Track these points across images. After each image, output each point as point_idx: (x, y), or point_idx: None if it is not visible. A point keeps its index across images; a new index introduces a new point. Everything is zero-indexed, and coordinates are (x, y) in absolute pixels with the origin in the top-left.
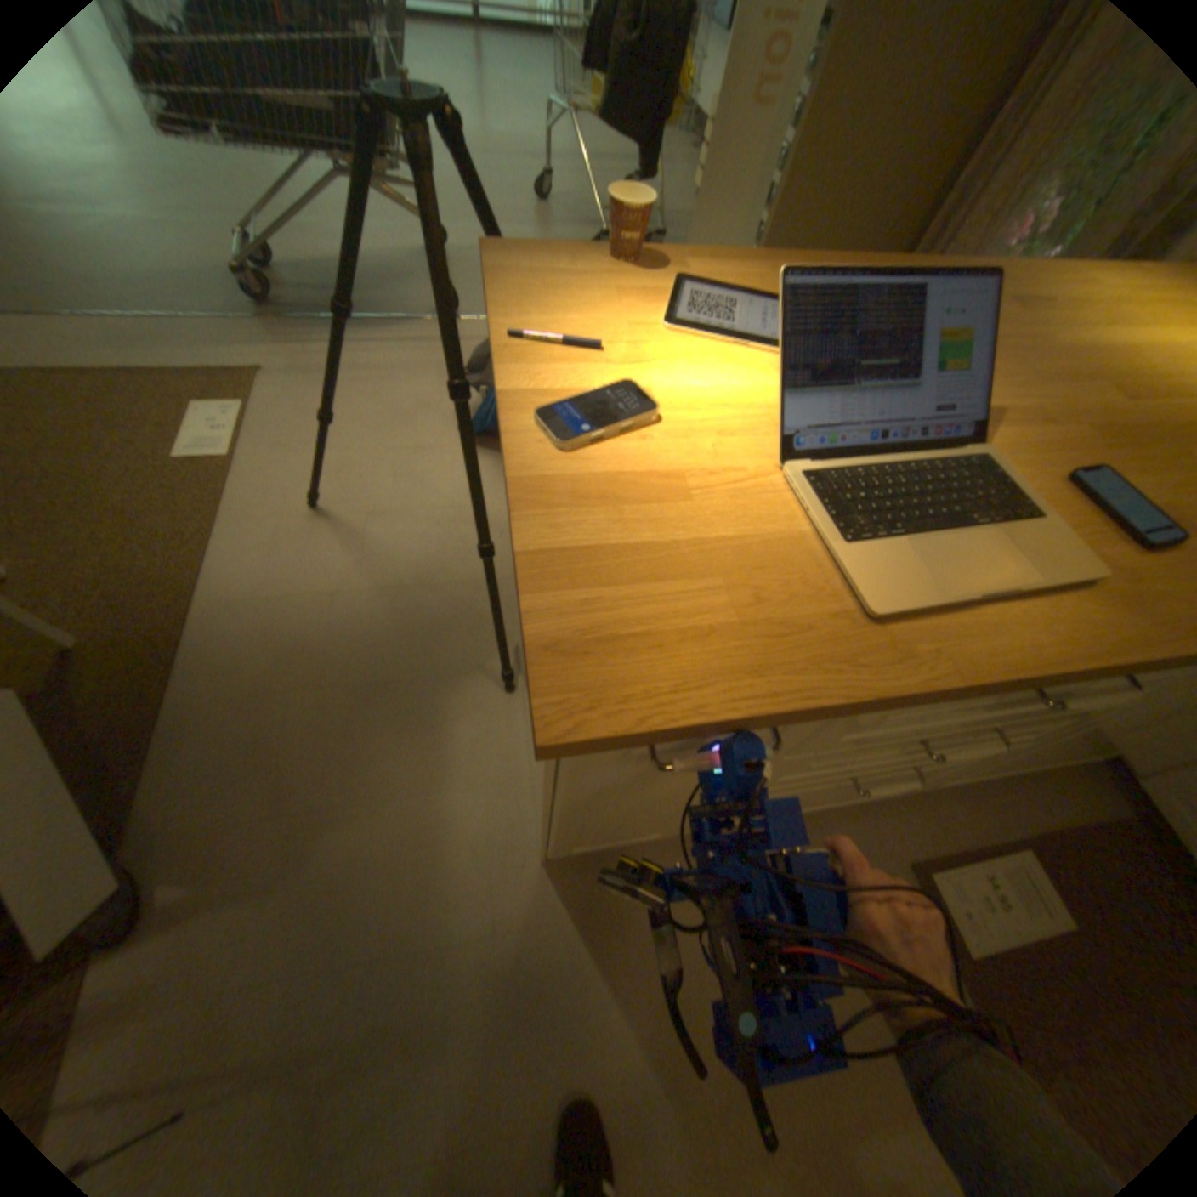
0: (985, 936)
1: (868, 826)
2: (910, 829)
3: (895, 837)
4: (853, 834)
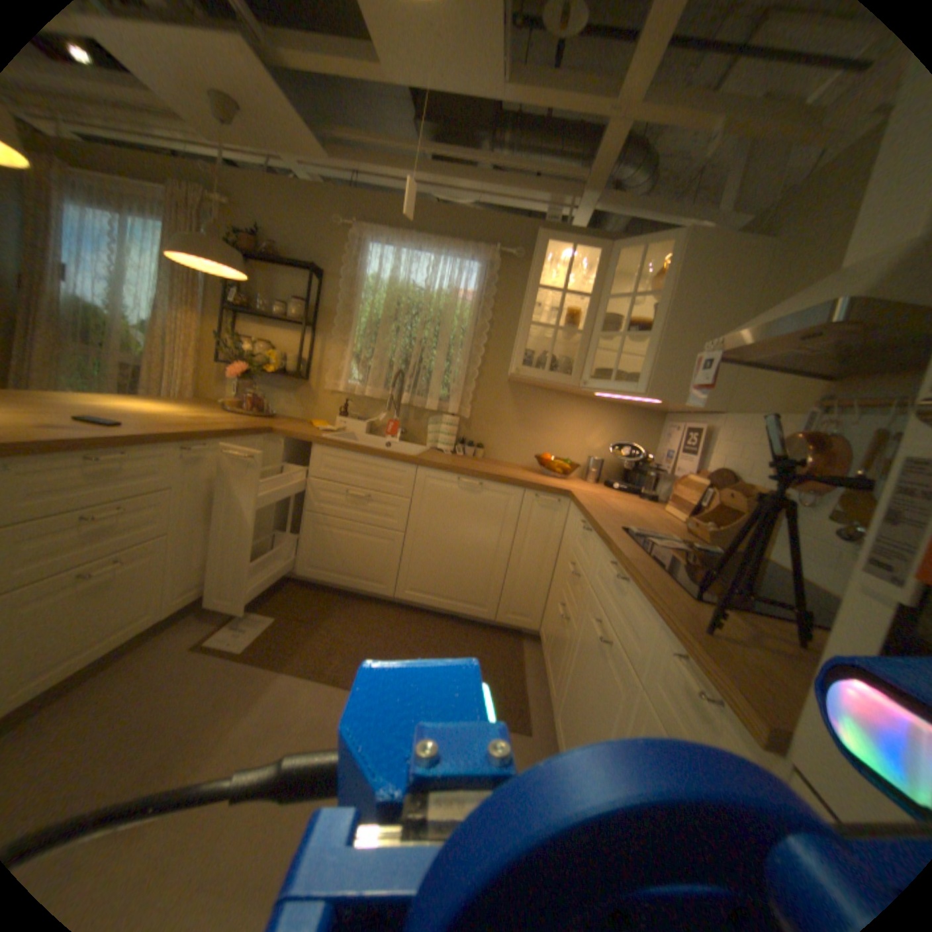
0: (237, 646)
1: (150, 655)
2: (177, 642)
3: (170, 649)
4: (143, 663)
